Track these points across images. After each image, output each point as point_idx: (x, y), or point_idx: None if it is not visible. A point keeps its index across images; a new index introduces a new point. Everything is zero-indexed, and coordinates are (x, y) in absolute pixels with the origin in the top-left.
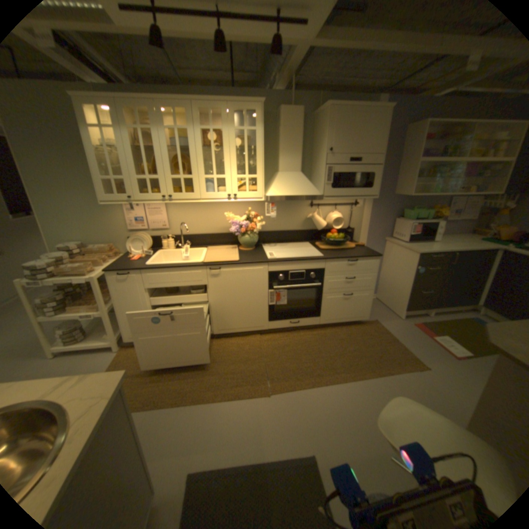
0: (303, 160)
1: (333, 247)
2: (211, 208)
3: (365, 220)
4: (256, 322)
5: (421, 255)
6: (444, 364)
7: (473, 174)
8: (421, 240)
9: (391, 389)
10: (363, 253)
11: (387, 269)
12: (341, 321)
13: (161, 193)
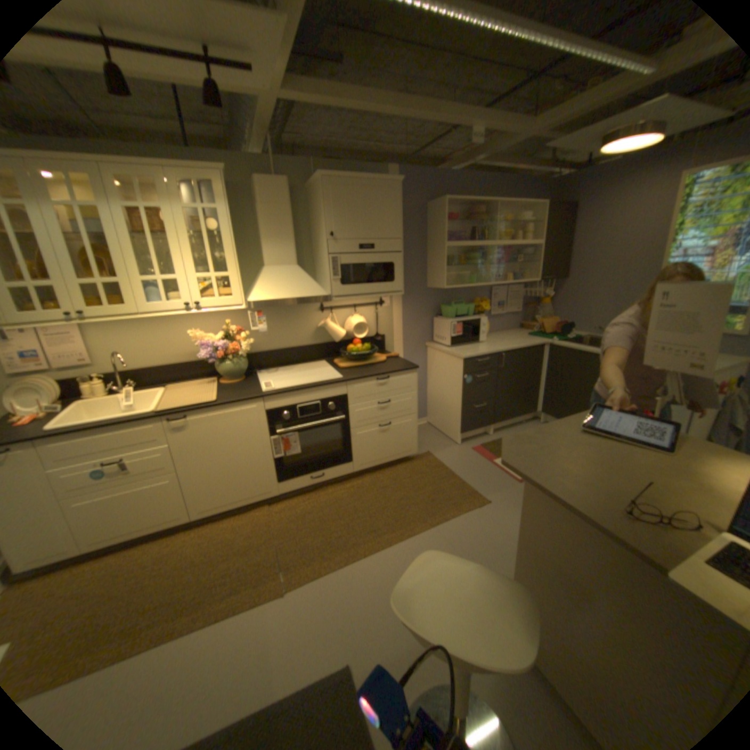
0: (300, 249)
1: (357, 363)
2: (164, 325)
3: (396, 324)
4: (257, 488)
5: (464, 362)
6: (504, 493)
7: (508, 260)
8: (463, 343)
9: (445, 540)
10: (395, 367)
11: (432, 383)
12: (381, 463)
13: (60, 309)
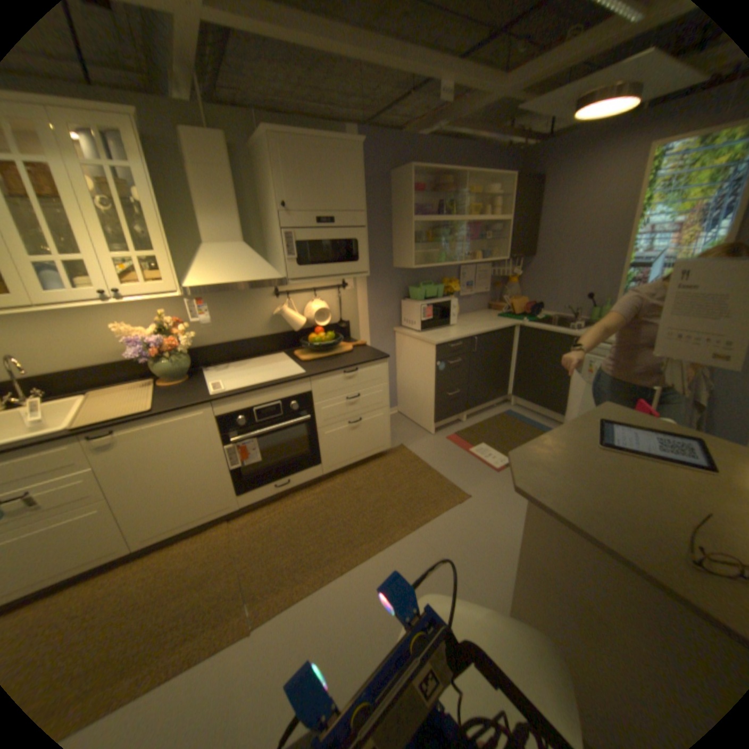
0: (246, 223)
1: (320, 354)
2: (77, 318)
3: (361, 308)
4: (212, 504)
5: (436, 348)
6: (483, 484)
7: (476, 237)
8: (433, 327)
9: (427, 543)
10: (364, 357)
11: (402, 370)
12: (352, 461)
13: None
